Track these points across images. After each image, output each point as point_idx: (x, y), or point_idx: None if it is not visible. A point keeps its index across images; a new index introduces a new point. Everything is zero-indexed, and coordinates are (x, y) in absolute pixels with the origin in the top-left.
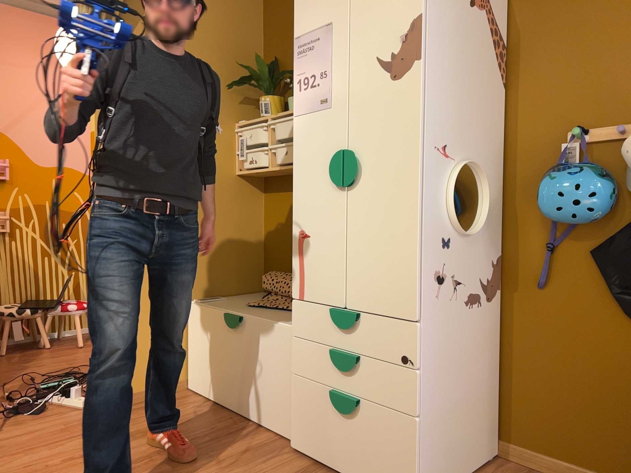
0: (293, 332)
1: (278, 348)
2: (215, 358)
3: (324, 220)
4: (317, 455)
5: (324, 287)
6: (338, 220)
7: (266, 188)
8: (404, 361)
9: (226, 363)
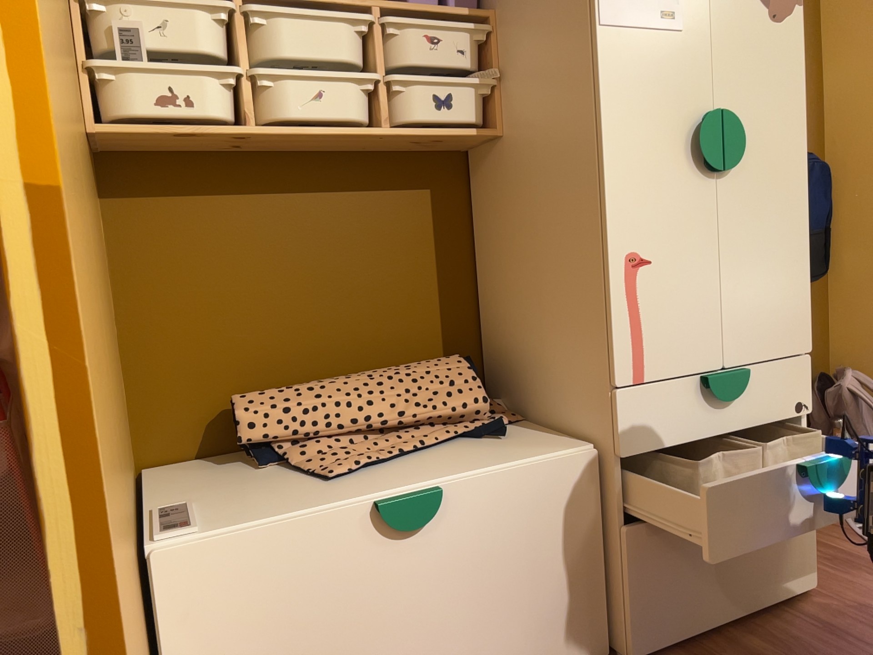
0: (621, 451)
1: (558, 506)
2: (336, 648)
3: (680, 231)
4: (687, 631)
5: (686, 346)
6: (706, 228)
7: (117, 187)
8: (798, 408)
9: (389, 630)
